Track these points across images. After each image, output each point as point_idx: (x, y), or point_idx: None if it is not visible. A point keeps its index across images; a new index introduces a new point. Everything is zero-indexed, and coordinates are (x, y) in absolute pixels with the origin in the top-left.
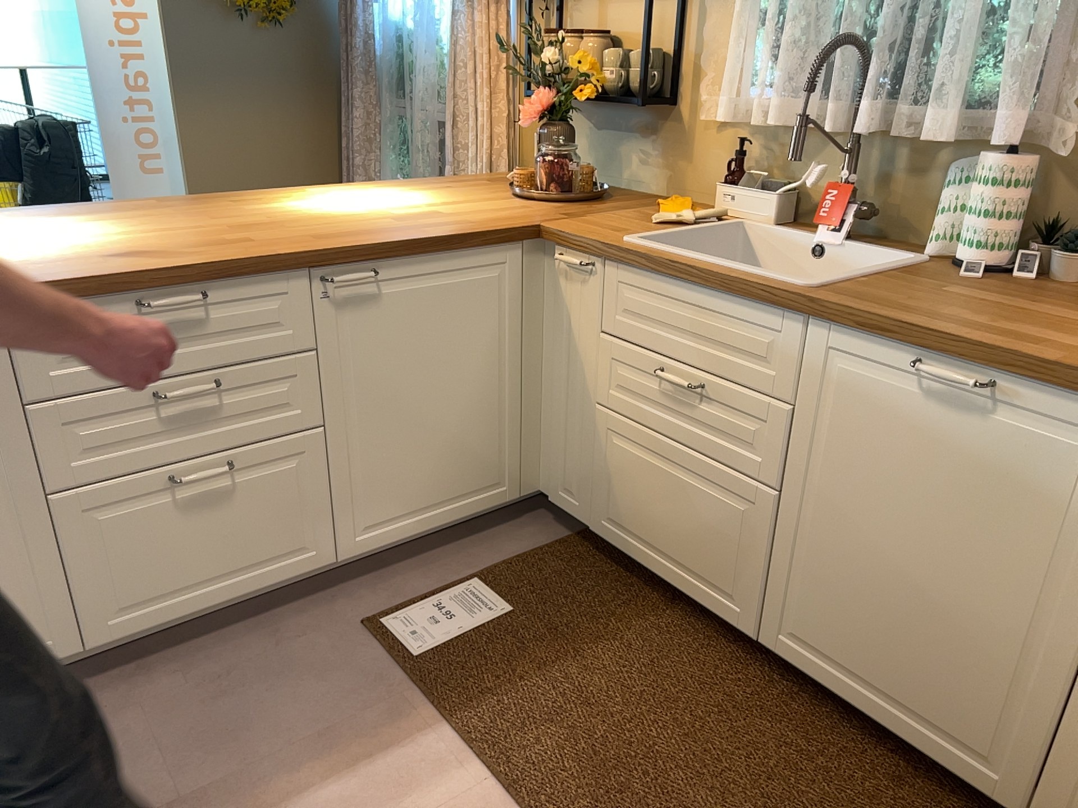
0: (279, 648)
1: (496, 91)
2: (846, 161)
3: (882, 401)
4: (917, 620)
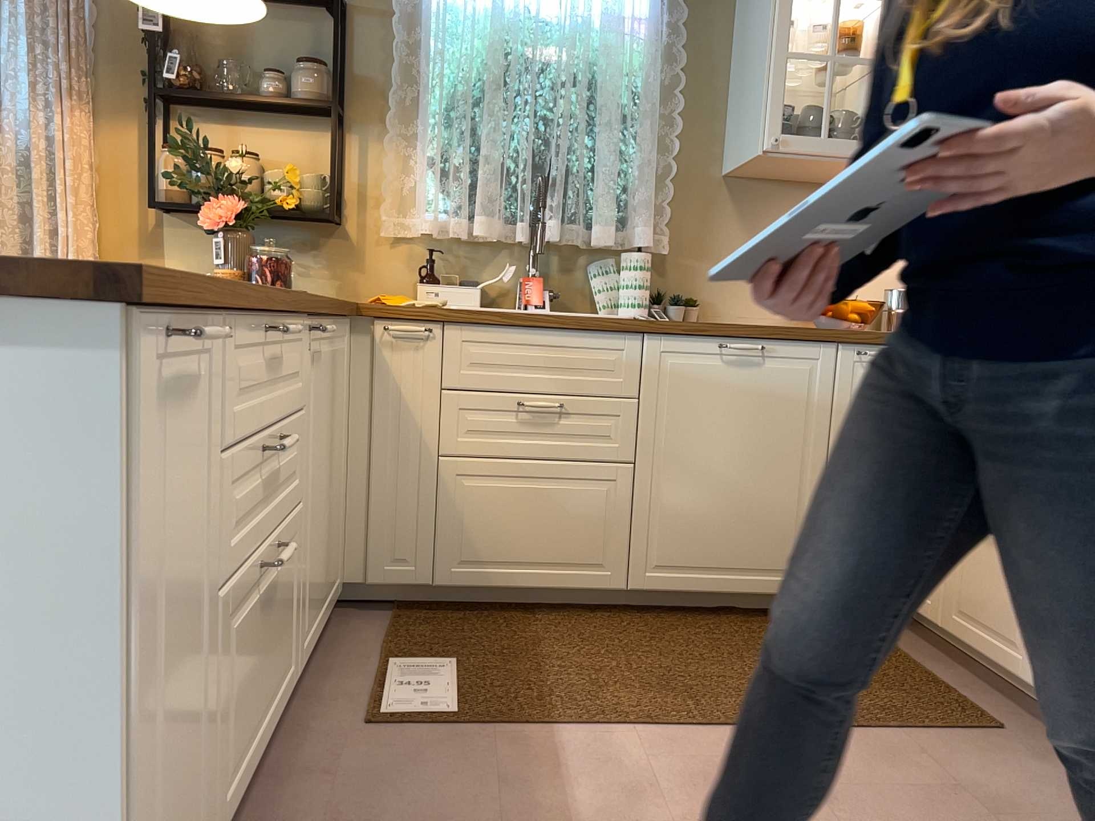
0: (333, 780)
1: (84, 201)
2: (535, 259)
3: (702, 374)
4: (742, 506)
